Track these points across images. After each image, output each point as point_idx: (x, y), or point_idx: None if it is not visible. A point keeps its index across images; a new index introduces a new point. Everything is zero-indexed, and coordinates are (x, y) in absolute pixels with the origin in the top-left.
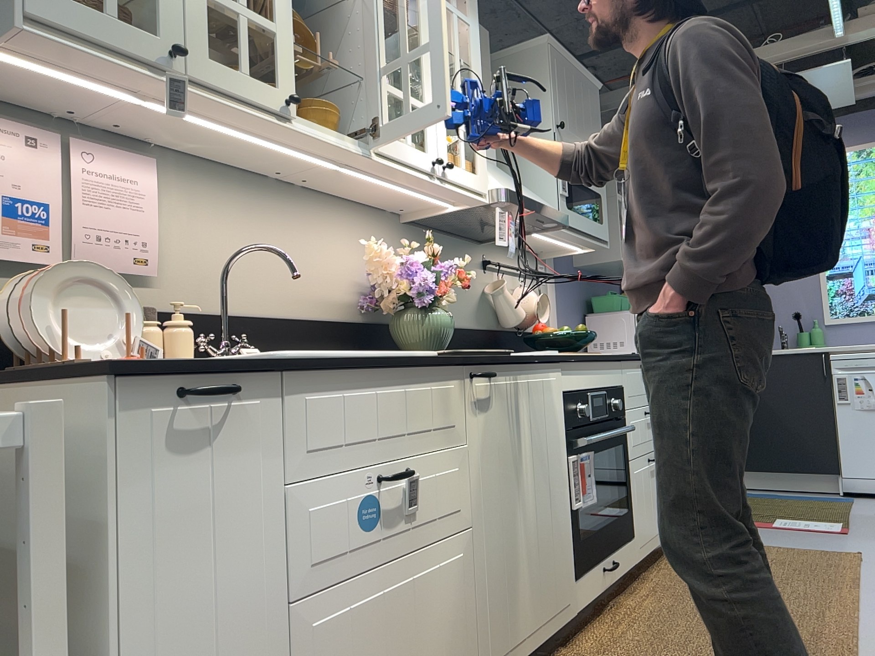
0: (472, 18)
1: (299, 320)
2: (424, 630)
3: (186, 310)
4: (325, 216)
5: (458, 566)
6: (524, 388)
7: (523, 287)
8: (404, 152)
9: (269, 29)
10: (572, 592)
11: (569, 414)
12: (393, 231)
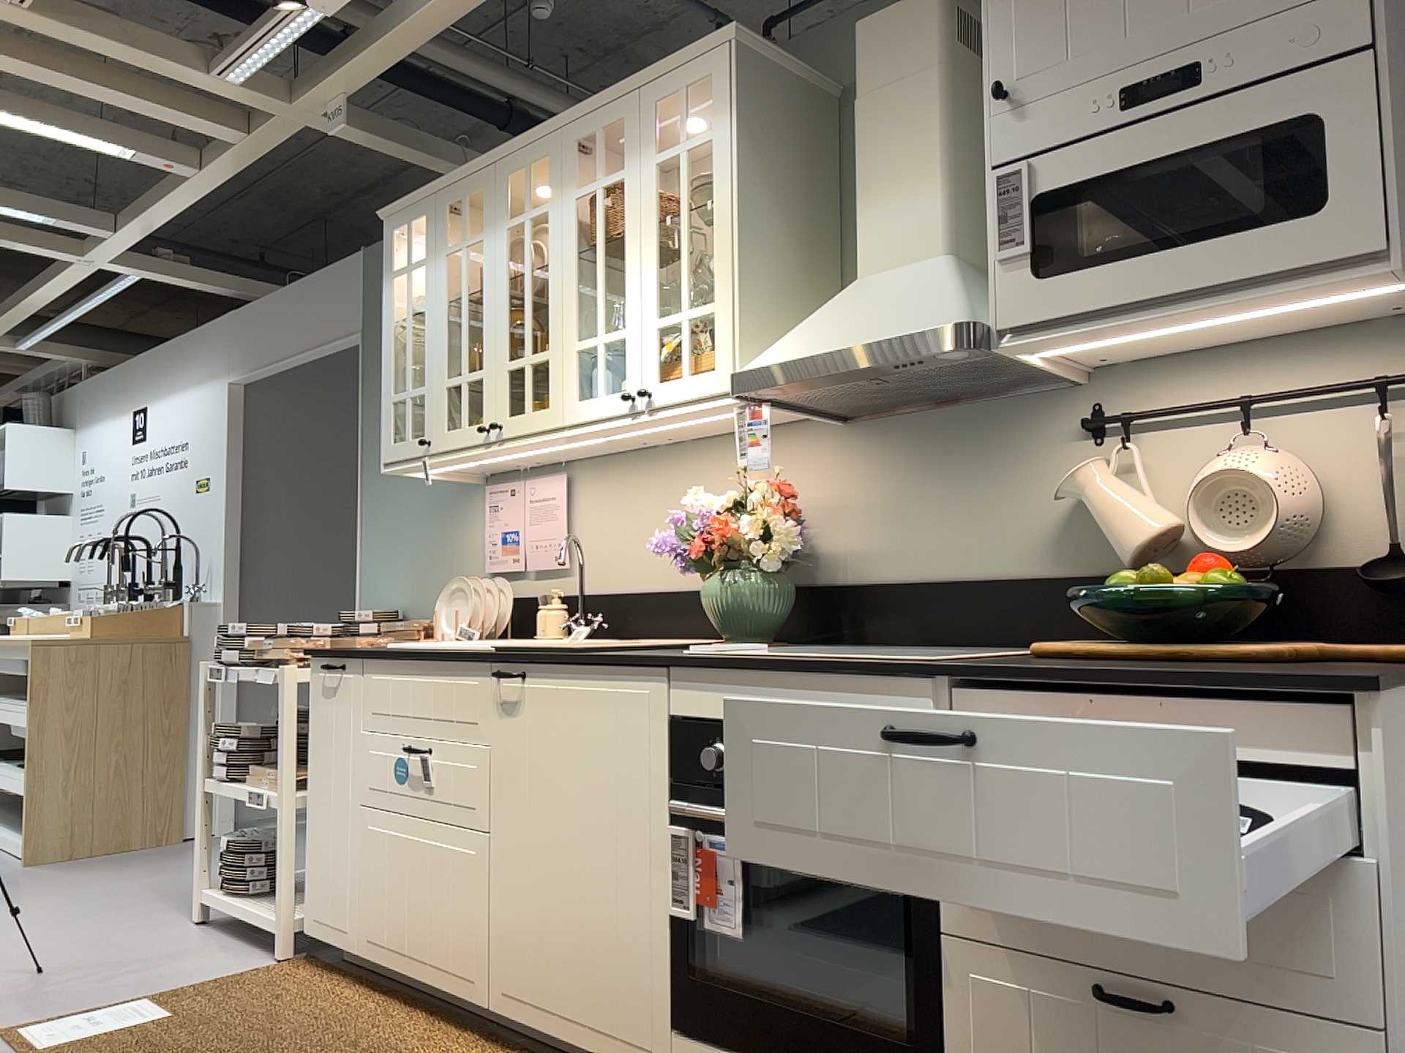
0: (713, 124)
1: (680, 591)
2: (436, 893)
3: (589, 592)
4: (717, 460)
5: (469, 860)
6: (574, 697)
7: (1247, 447)
8: (591, 408)
9: (478, 377)
10: (657, 1040)
11: (681, 756)
12: (821, 444)
